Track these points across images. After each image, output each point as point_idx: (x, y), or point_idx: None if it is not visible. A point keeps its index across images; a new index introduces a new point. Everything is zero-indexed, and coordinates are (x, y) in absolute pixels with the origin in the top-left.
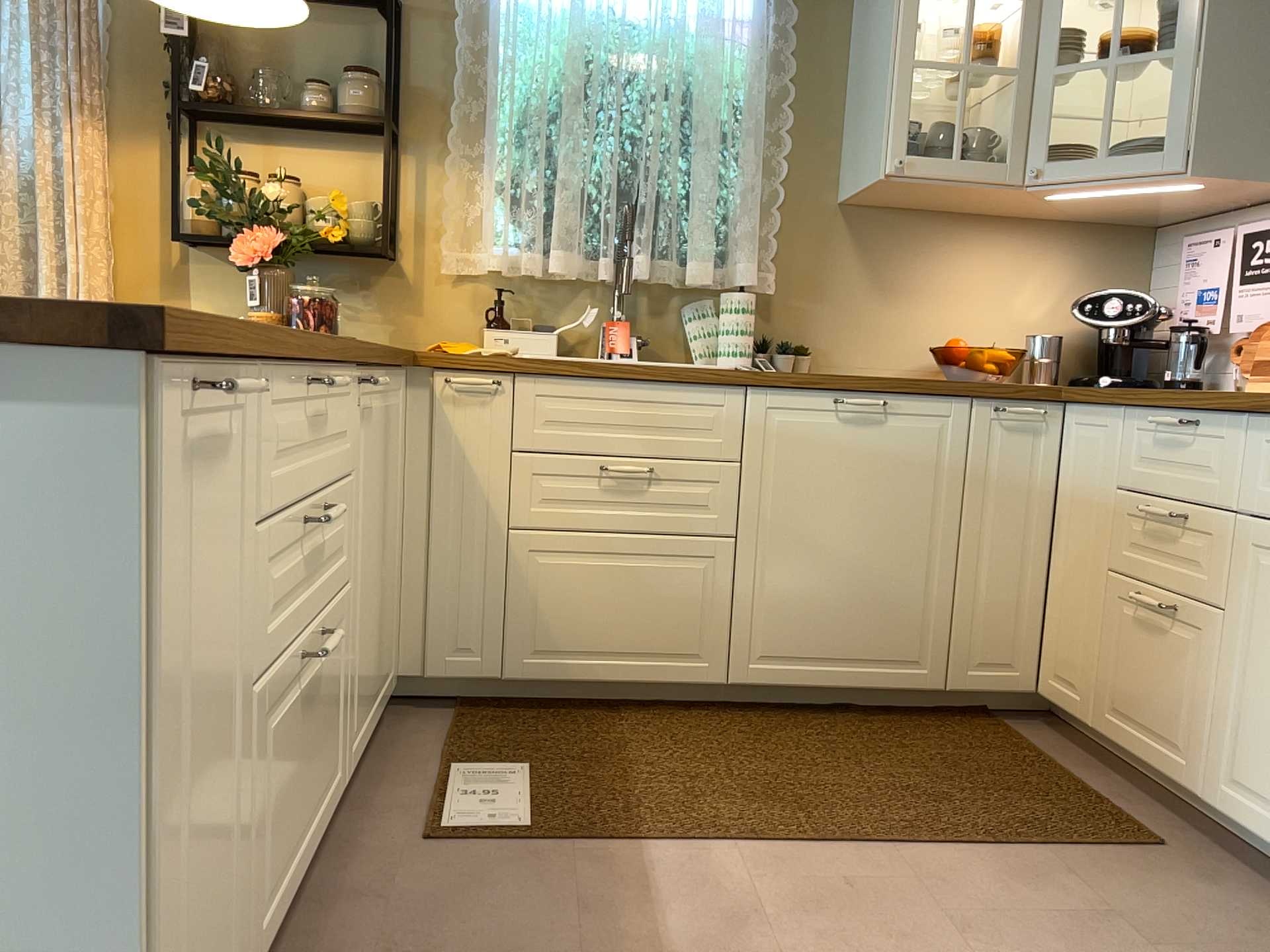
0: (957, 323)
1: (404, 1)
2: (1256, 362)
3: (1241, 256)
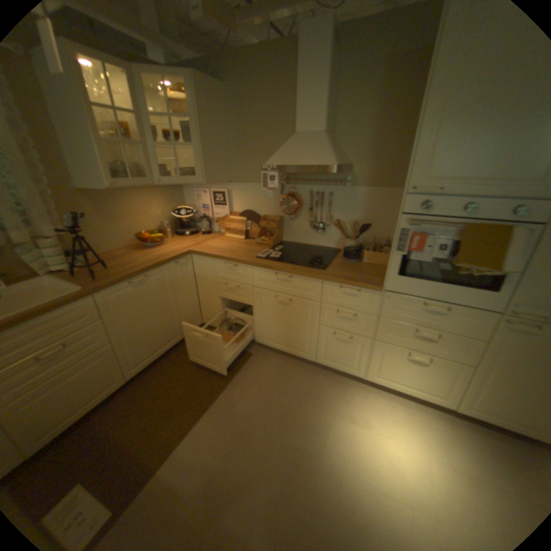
0: (135, 223)
1: None
2: (223, 227)
3: (211, 197)
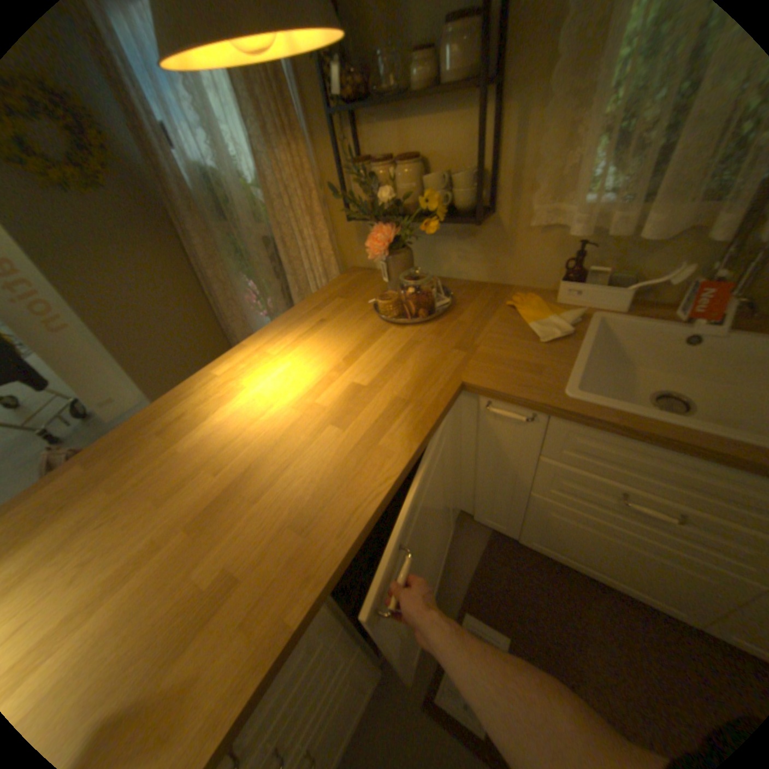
0: None
1: None
2: None
3: None
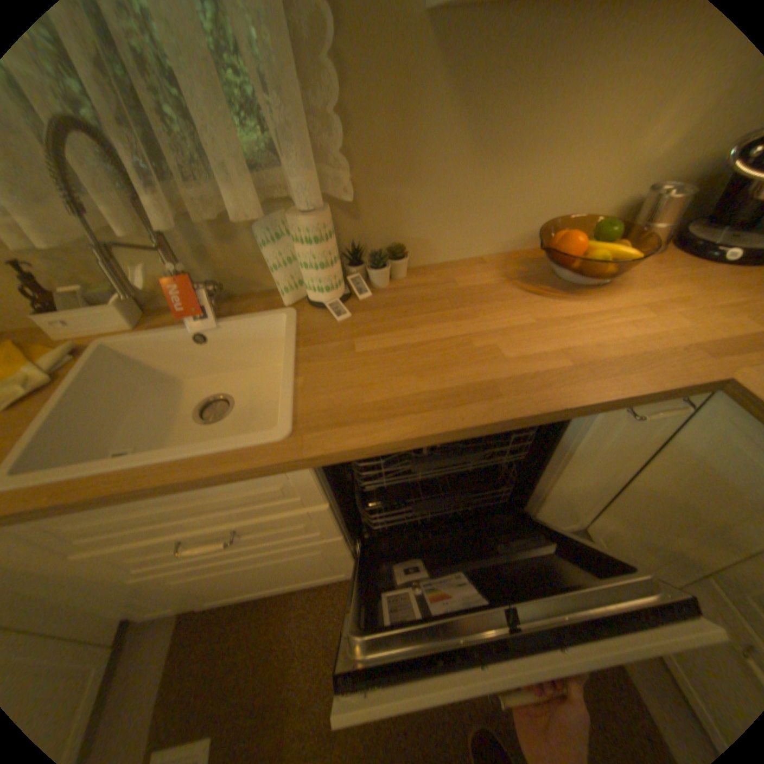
0: (570, 178)
1: None
2: None
3: None
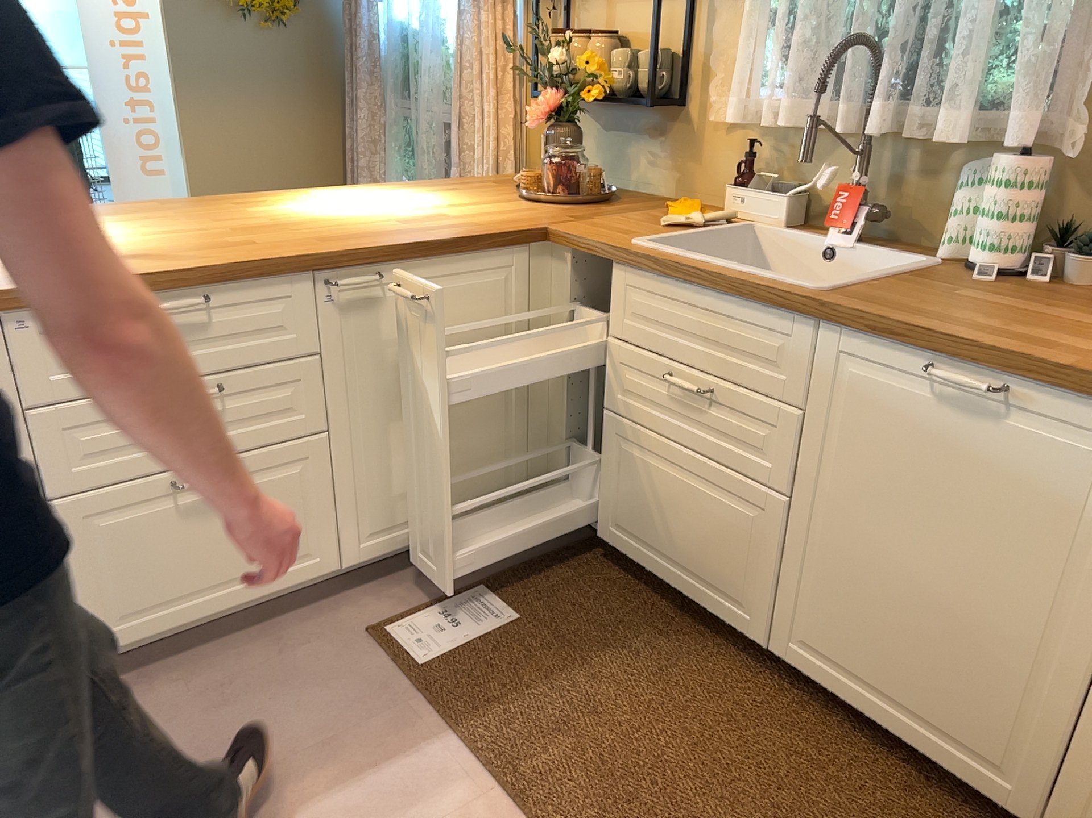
0: None
1: None
2: None
3: None
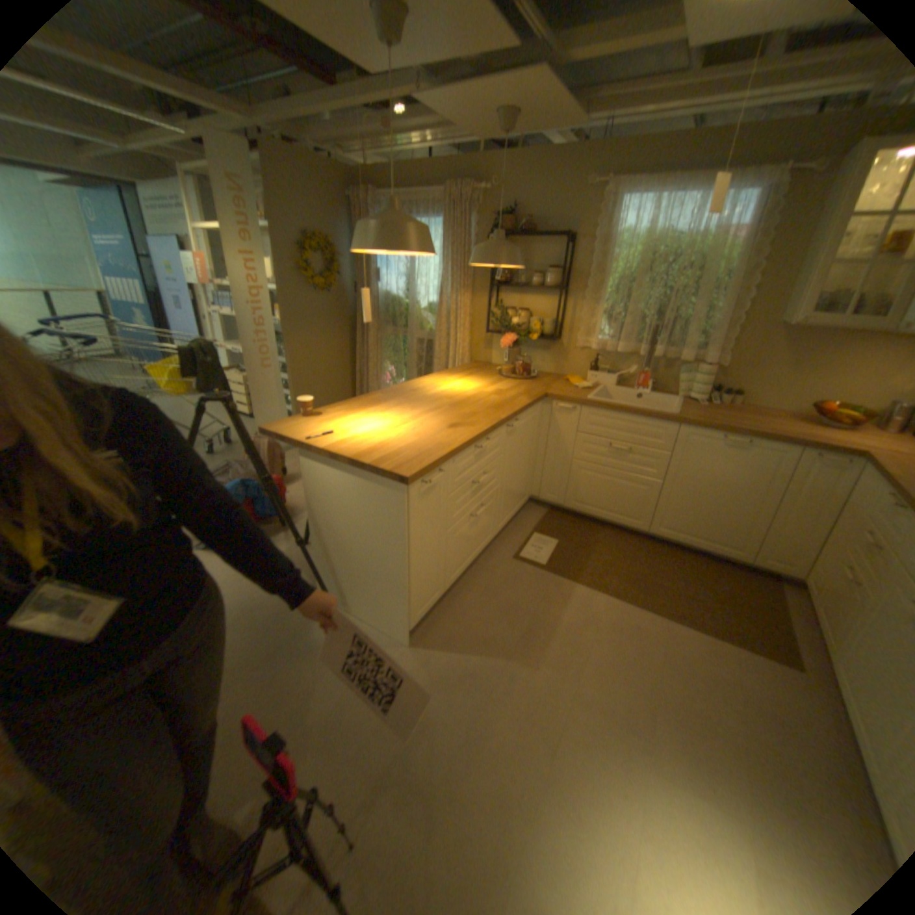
0: (844, 388)
1: (576, 231)
2: None
3: None
